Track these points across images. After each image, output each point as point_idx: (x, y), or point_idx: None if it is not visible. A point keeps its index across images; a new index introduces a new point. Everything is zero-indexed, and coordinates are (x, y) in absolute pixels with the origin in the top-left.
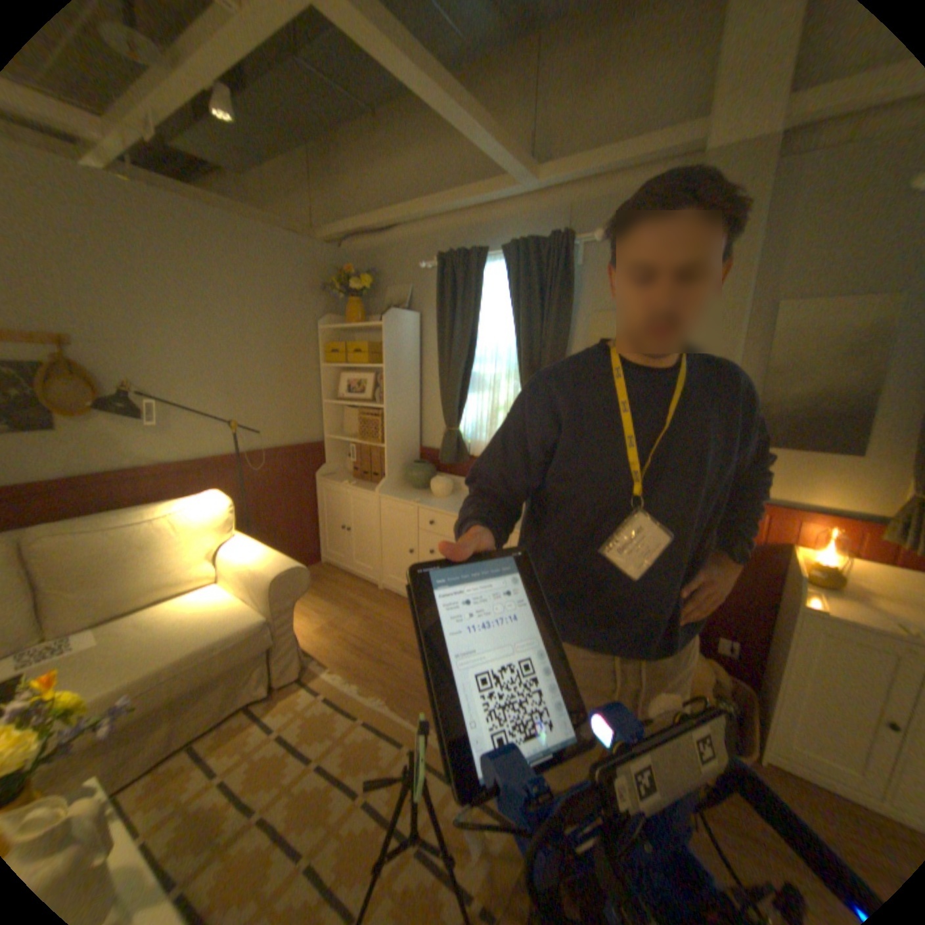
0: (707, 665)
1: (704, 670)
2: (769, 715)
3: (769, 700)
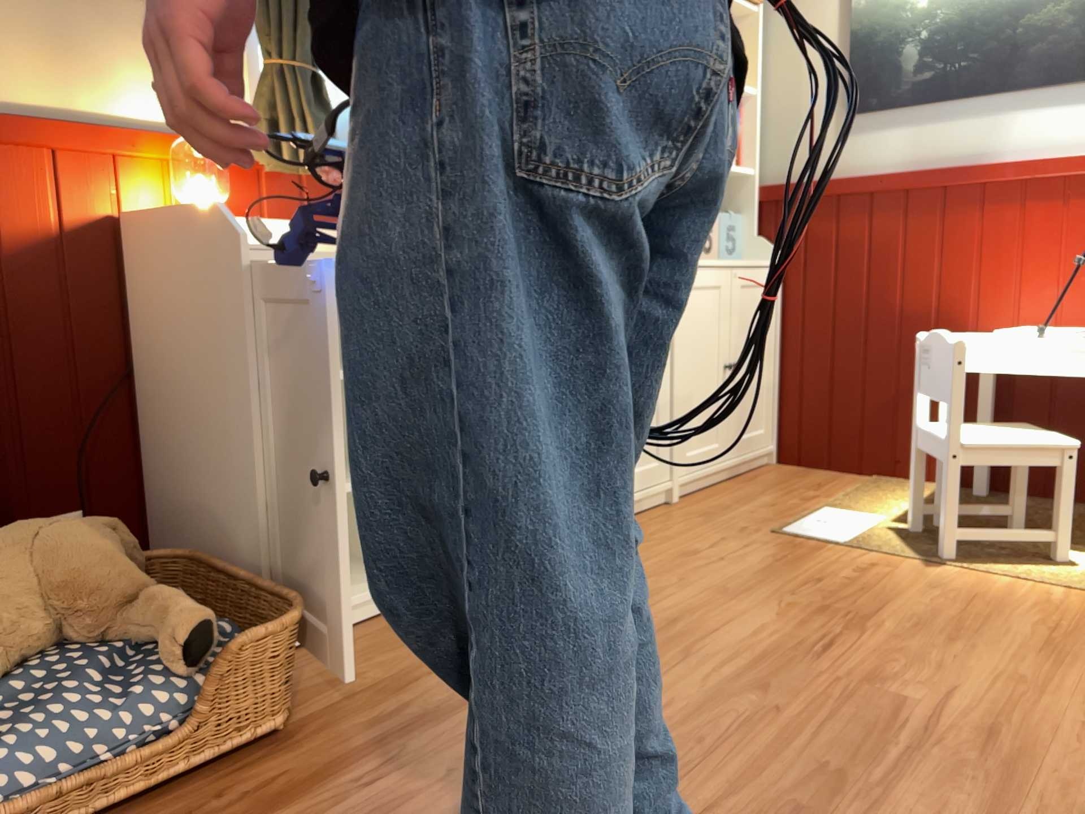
0: (90, 523)
1: (94, 530)
2: (235, 561)
3: (209, 550)
